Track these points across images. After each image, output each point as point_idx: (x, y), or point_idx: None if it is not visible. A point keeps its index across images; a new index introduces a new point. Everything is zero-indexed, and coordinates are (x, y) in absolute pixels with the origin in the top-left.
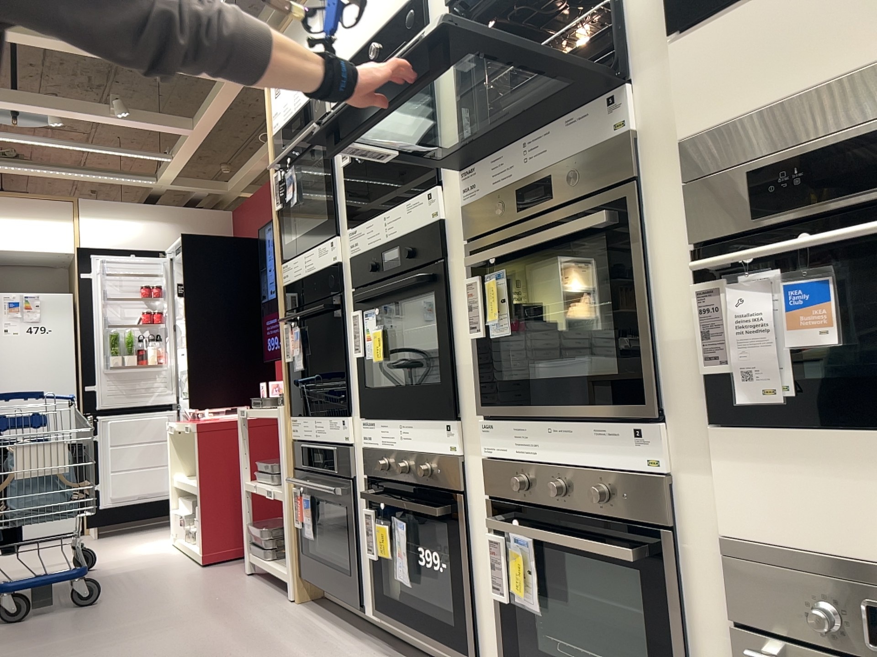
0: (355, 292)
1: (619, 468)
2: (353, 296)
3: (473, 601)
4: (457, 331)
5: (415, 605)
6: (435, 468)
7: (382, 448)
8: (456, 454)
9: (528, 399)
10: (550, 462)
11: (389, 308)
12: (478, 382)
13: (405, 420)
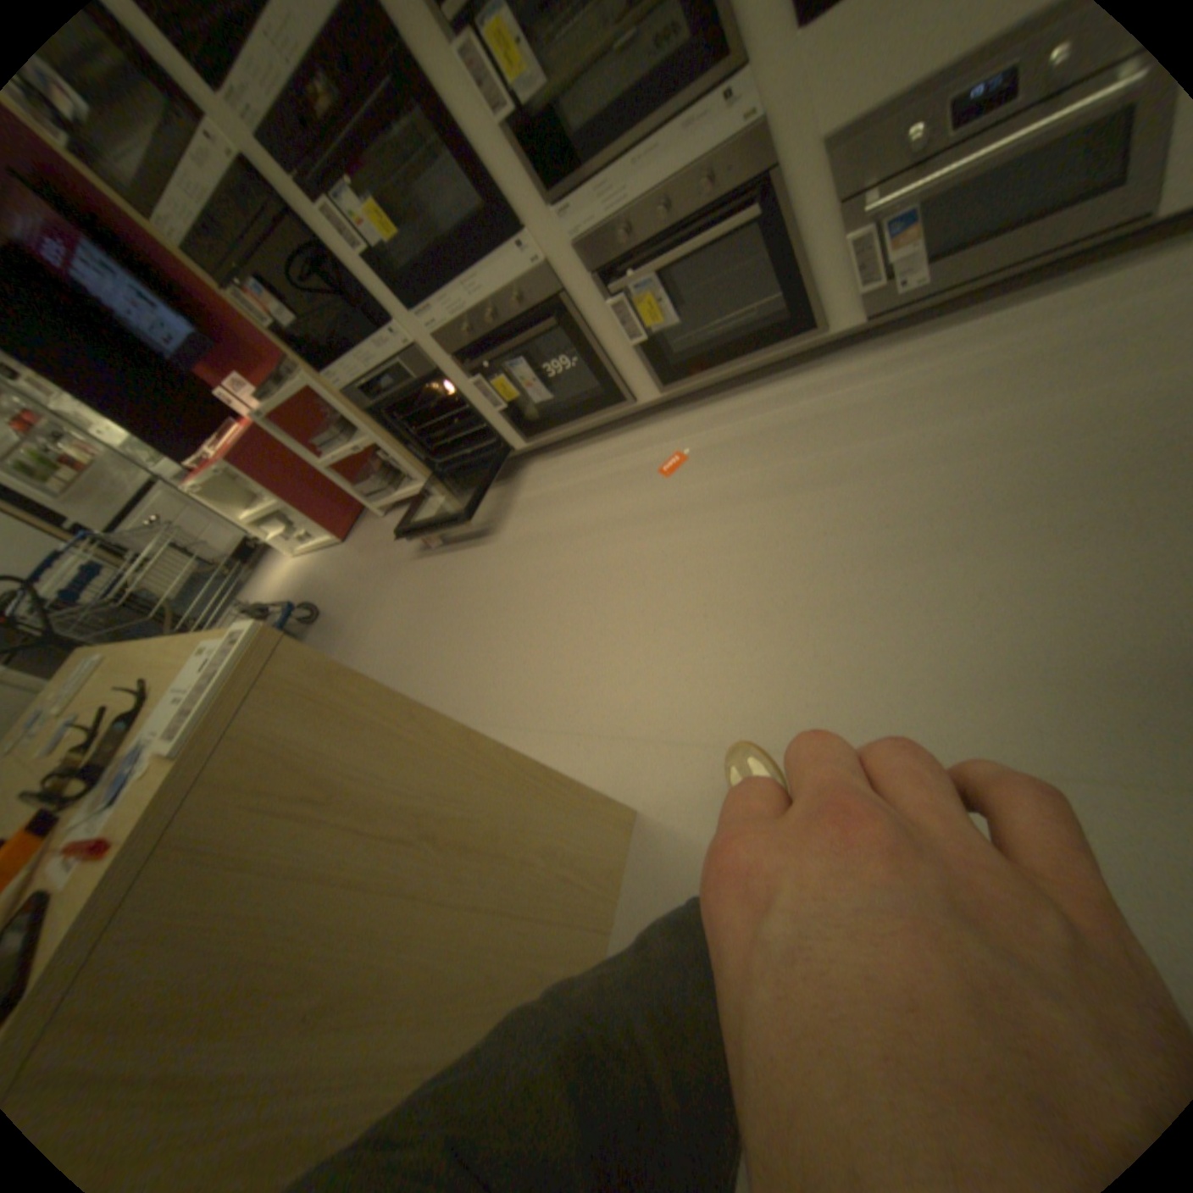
0: (297, 177)
1: (715, 142)
2: (298, 183)
3: (610, 362)
4: (468, 127)
5: (550, 412)
6: (523, 289)
7: (454, 316)
8: (539, 258)
9: (596, 142)
10: (643, 190)
11: (352, 167)
12: (527, 167)
13: (462, 271)
